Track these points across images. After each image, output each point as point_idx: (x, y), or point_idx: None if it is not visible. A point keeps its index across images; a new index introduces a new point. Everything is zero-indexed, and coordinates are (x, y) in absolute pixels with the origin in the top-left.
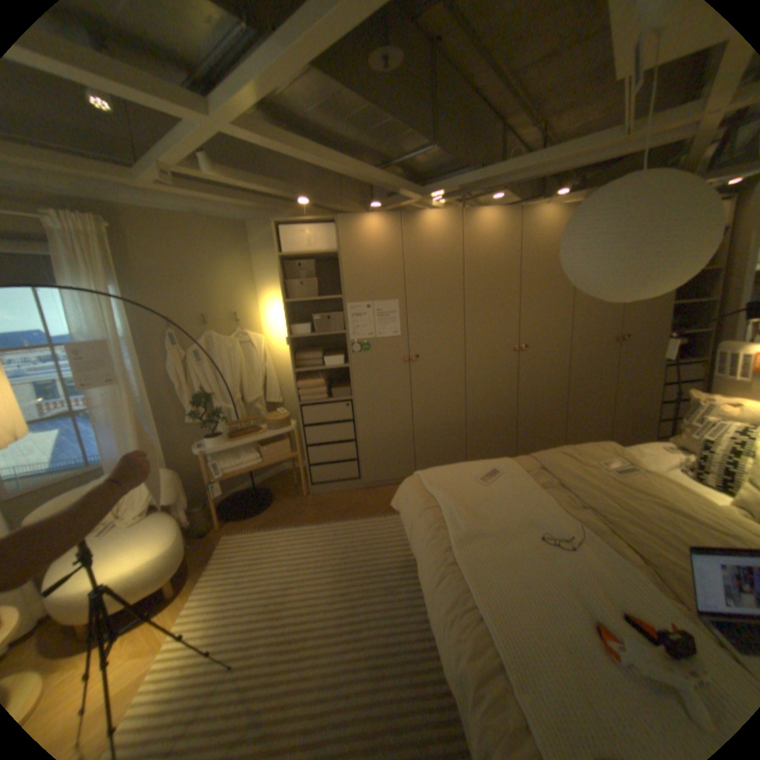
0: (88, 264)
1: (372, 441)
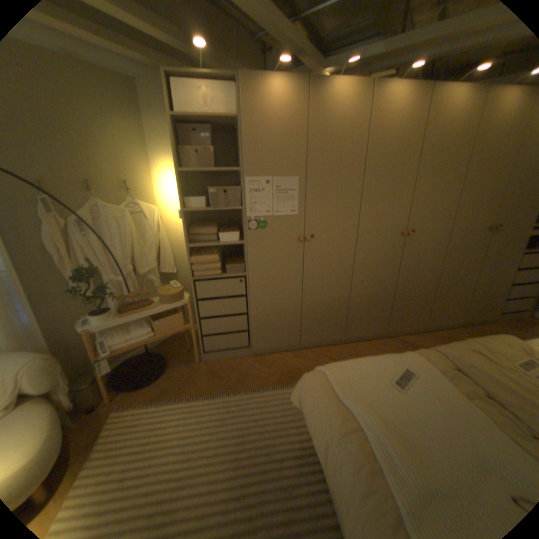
0: None
1: (263, 315)
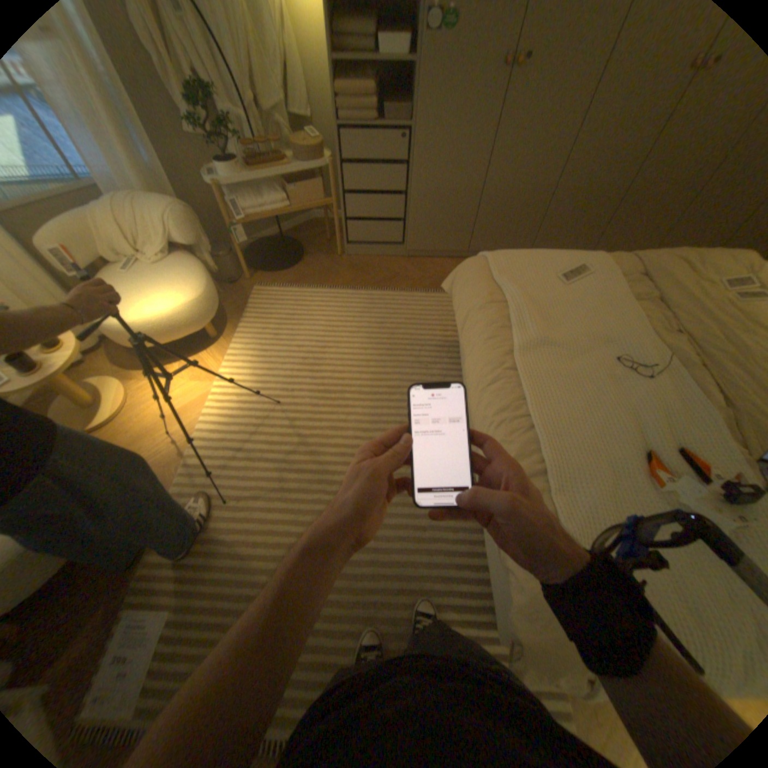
0: None
1: (426, 199)
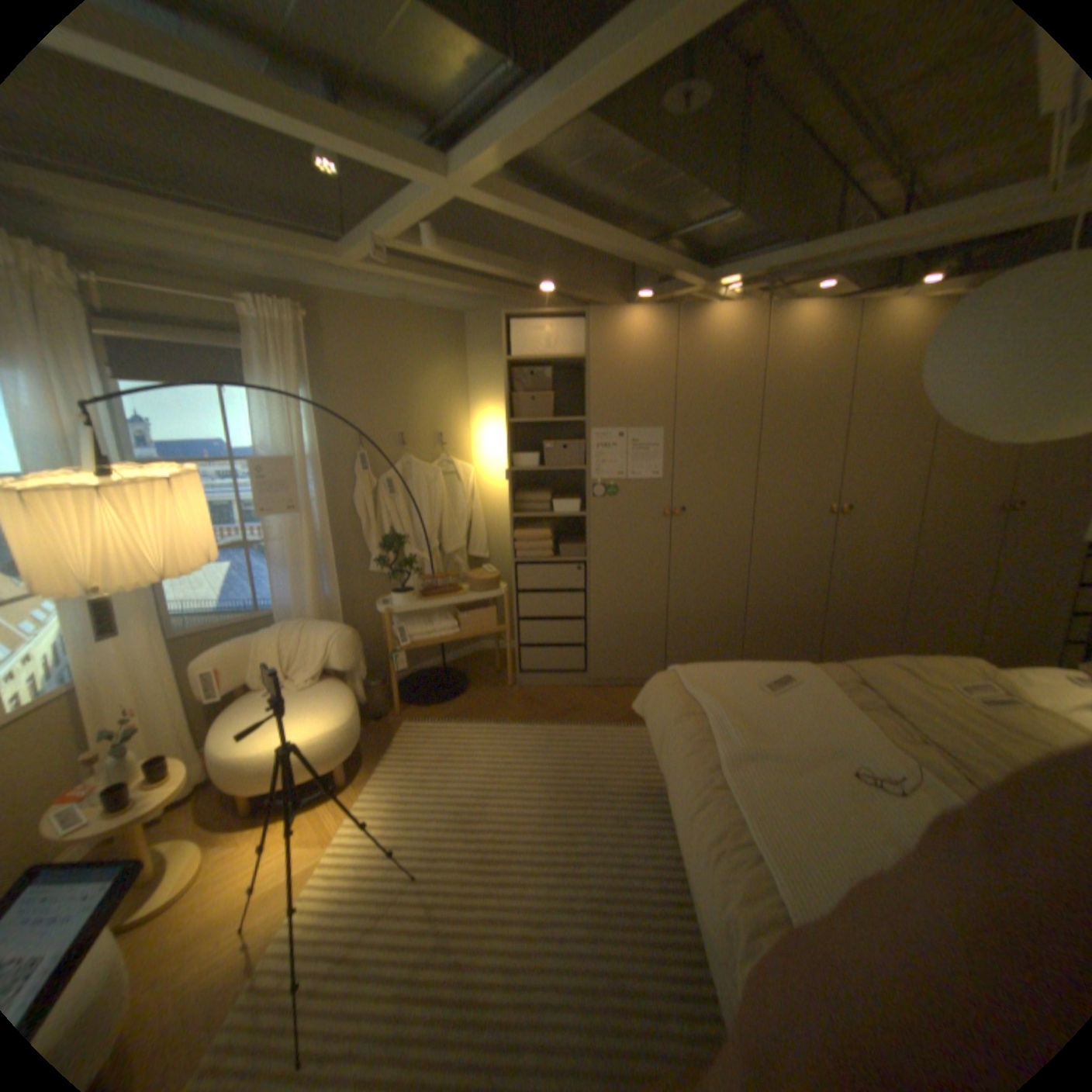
0: (281, 363)
1: (607, 623)
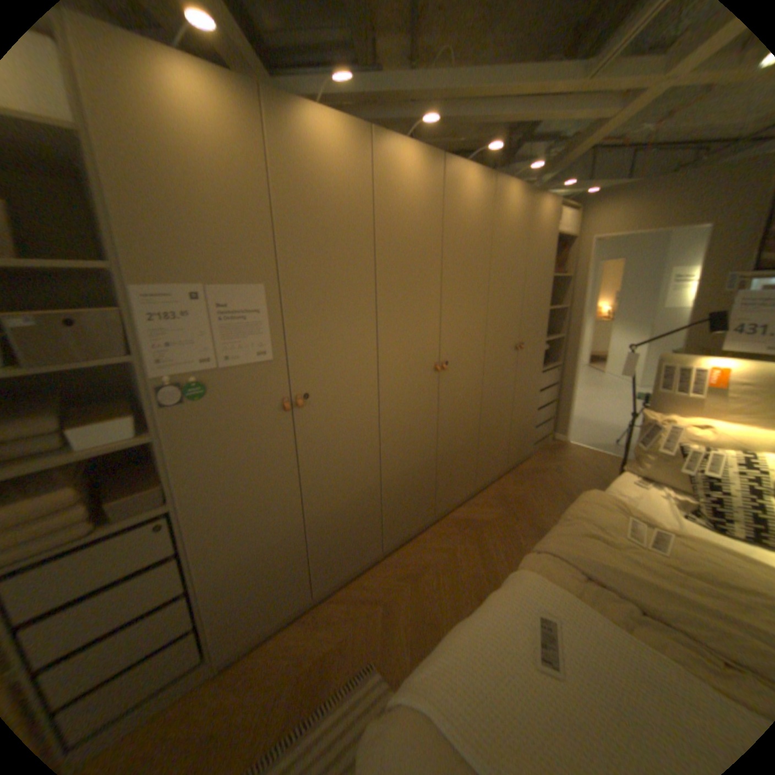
0: None
1: (227, 579)
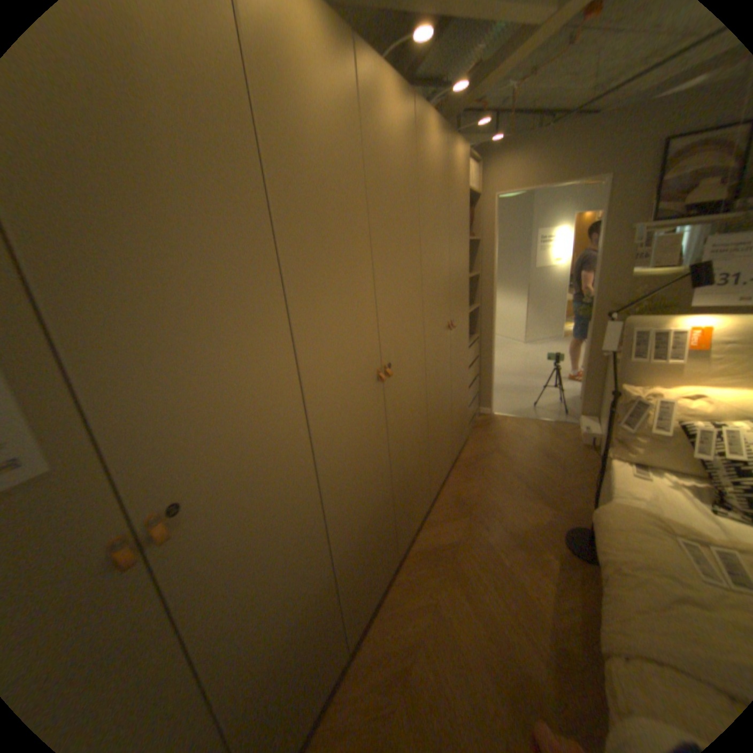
0: None
1: None
